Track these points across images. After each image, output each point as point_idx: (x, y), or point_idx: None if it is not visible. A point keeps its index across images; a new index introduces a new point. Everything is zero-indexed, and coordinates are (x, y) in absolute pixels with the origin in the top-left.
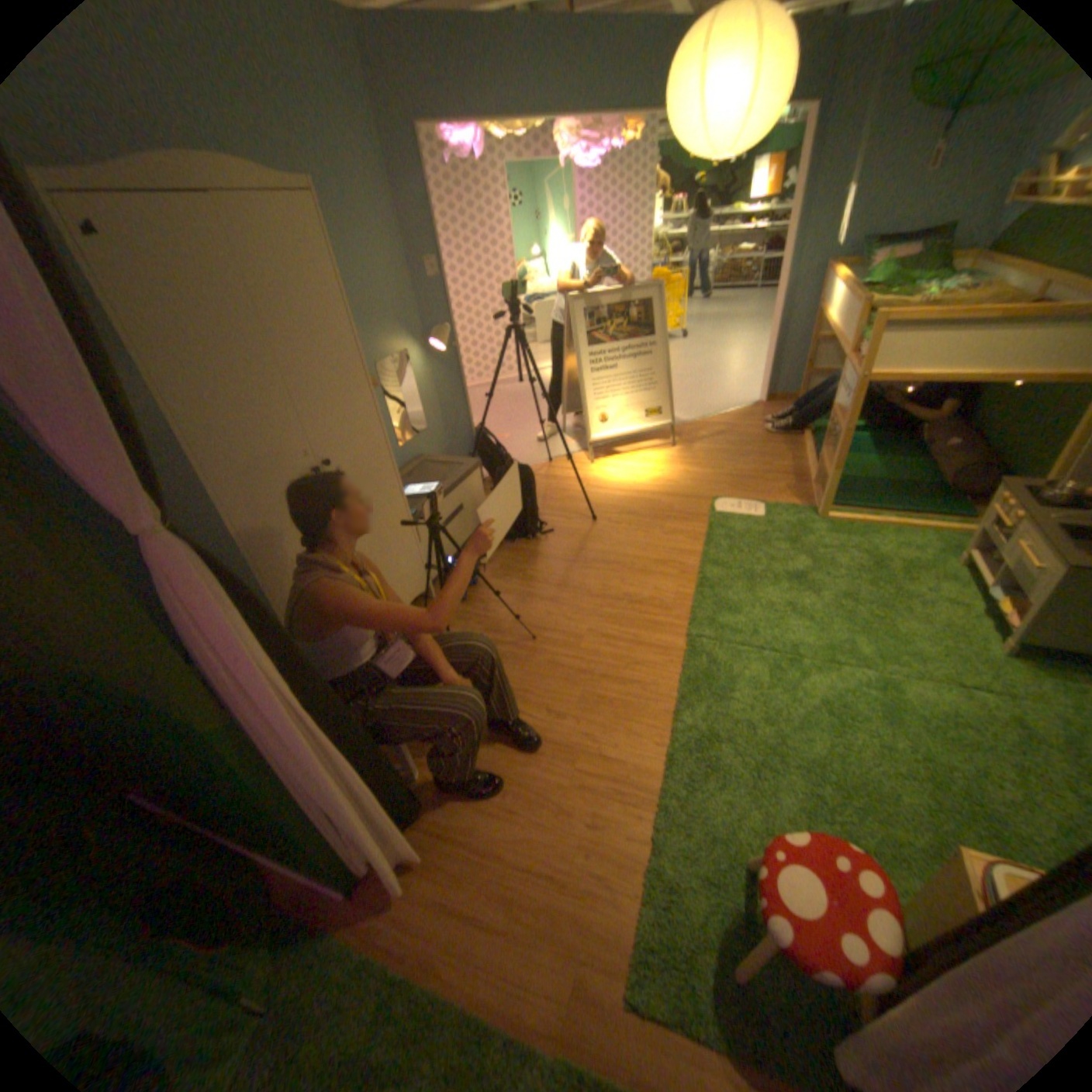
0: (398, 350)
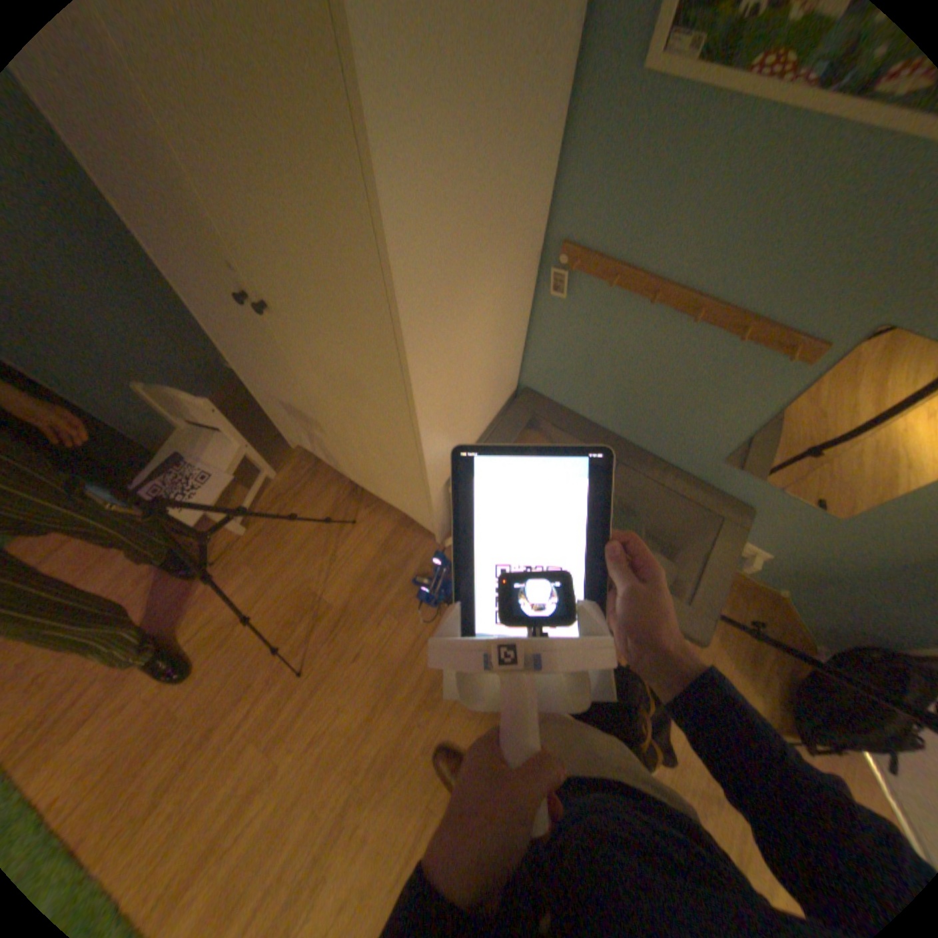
0: None
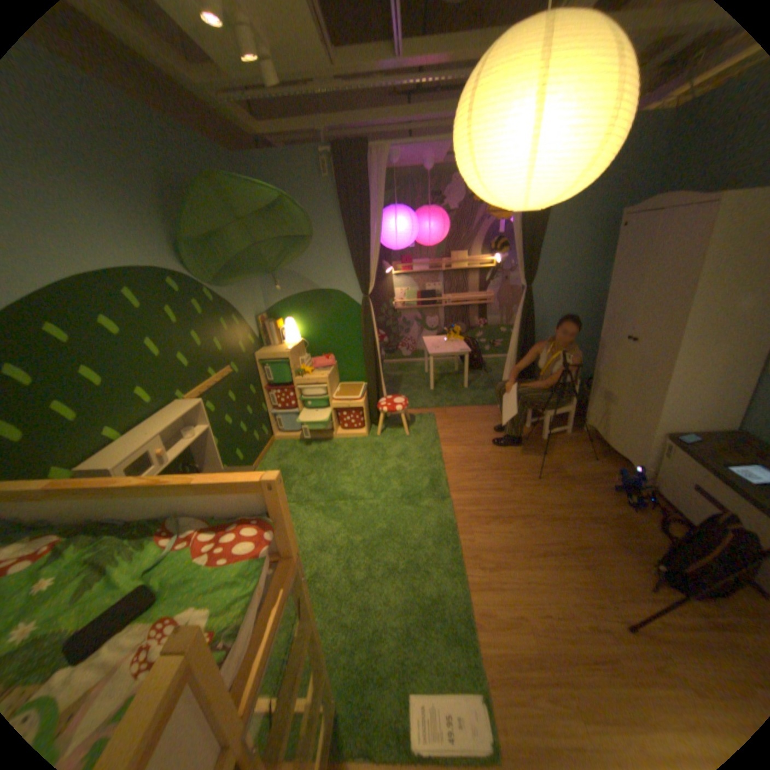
0: None
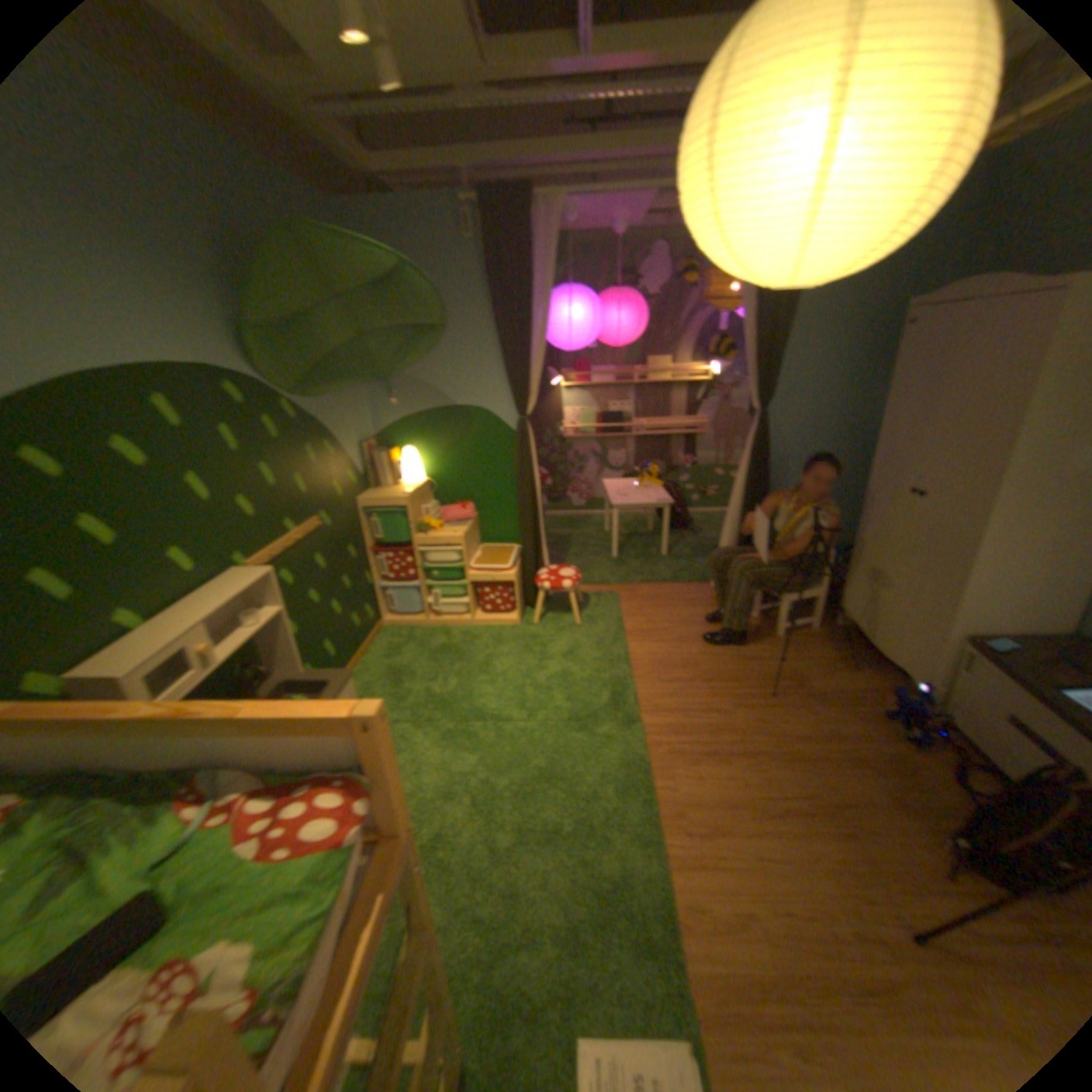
0: None
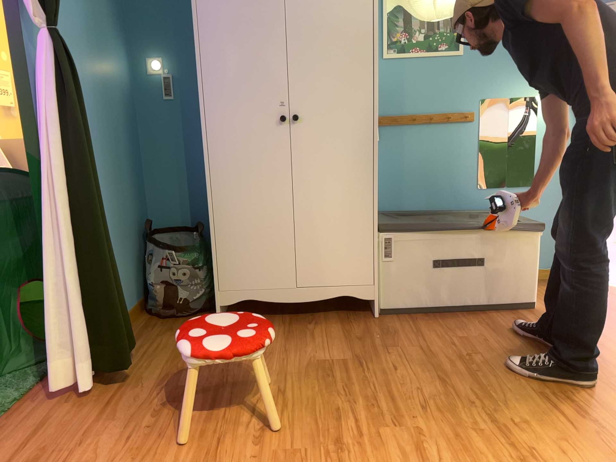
0: (524, 94)
